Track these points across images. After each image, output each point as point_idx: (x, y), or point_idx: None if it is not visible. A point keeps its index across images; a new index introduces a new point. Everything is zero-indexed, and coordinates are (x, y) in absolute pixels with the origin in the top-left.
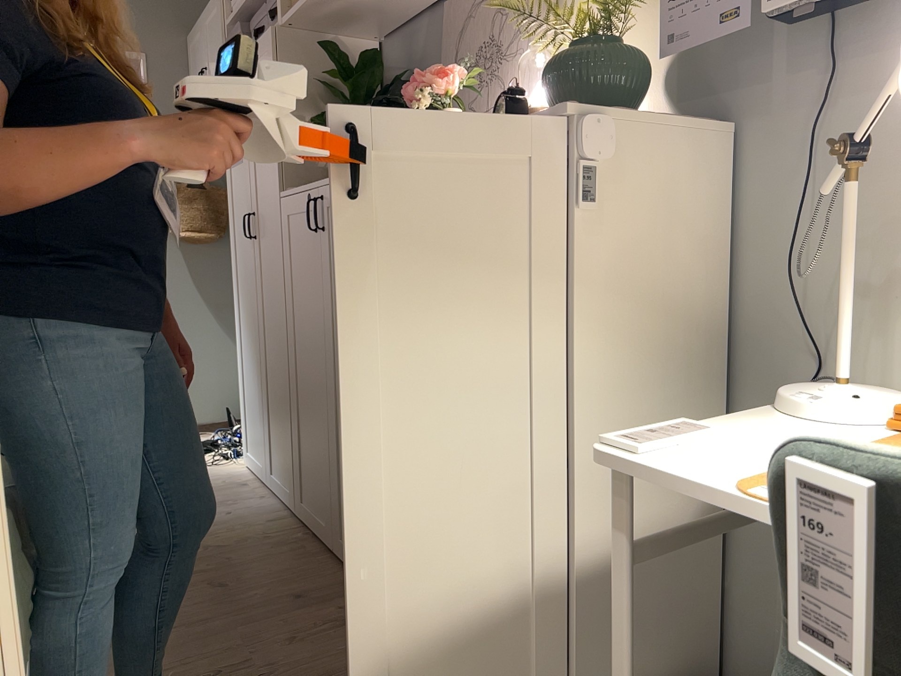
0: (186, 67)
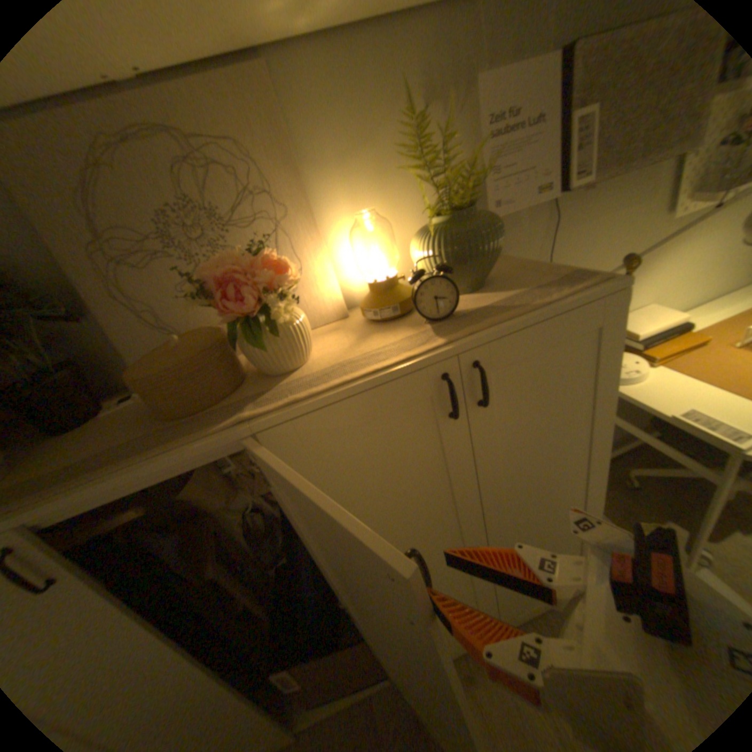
0: None
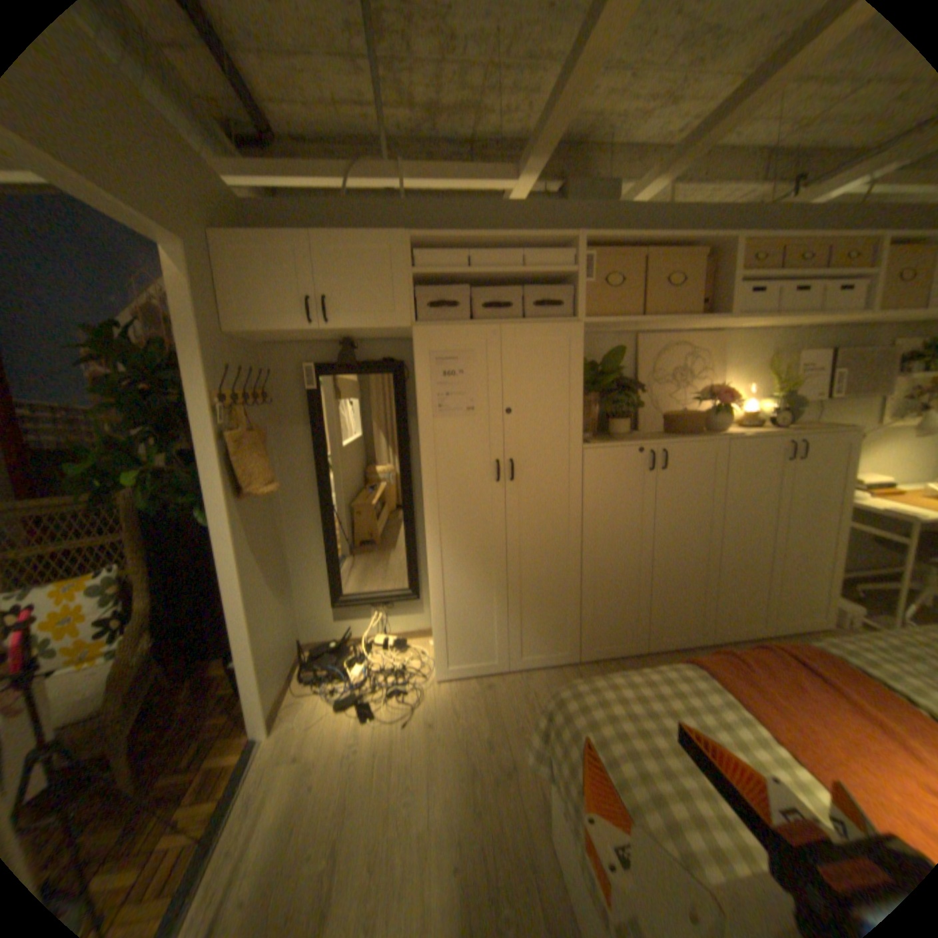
0: (212, 272)
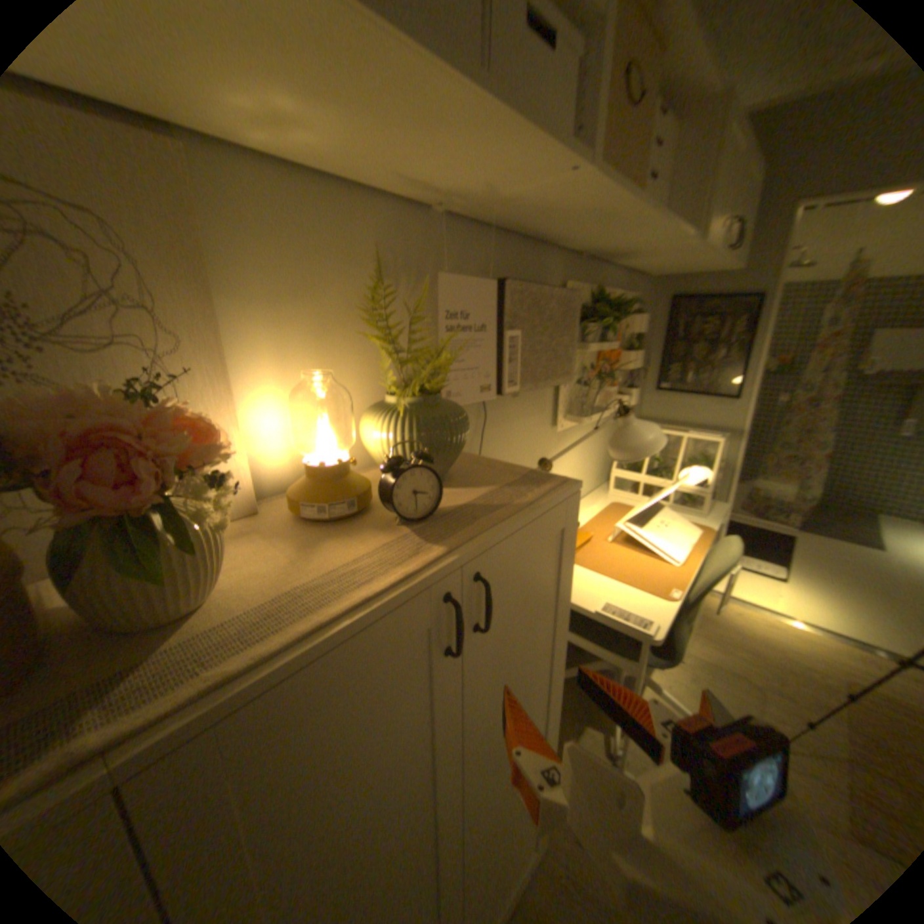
0: None
